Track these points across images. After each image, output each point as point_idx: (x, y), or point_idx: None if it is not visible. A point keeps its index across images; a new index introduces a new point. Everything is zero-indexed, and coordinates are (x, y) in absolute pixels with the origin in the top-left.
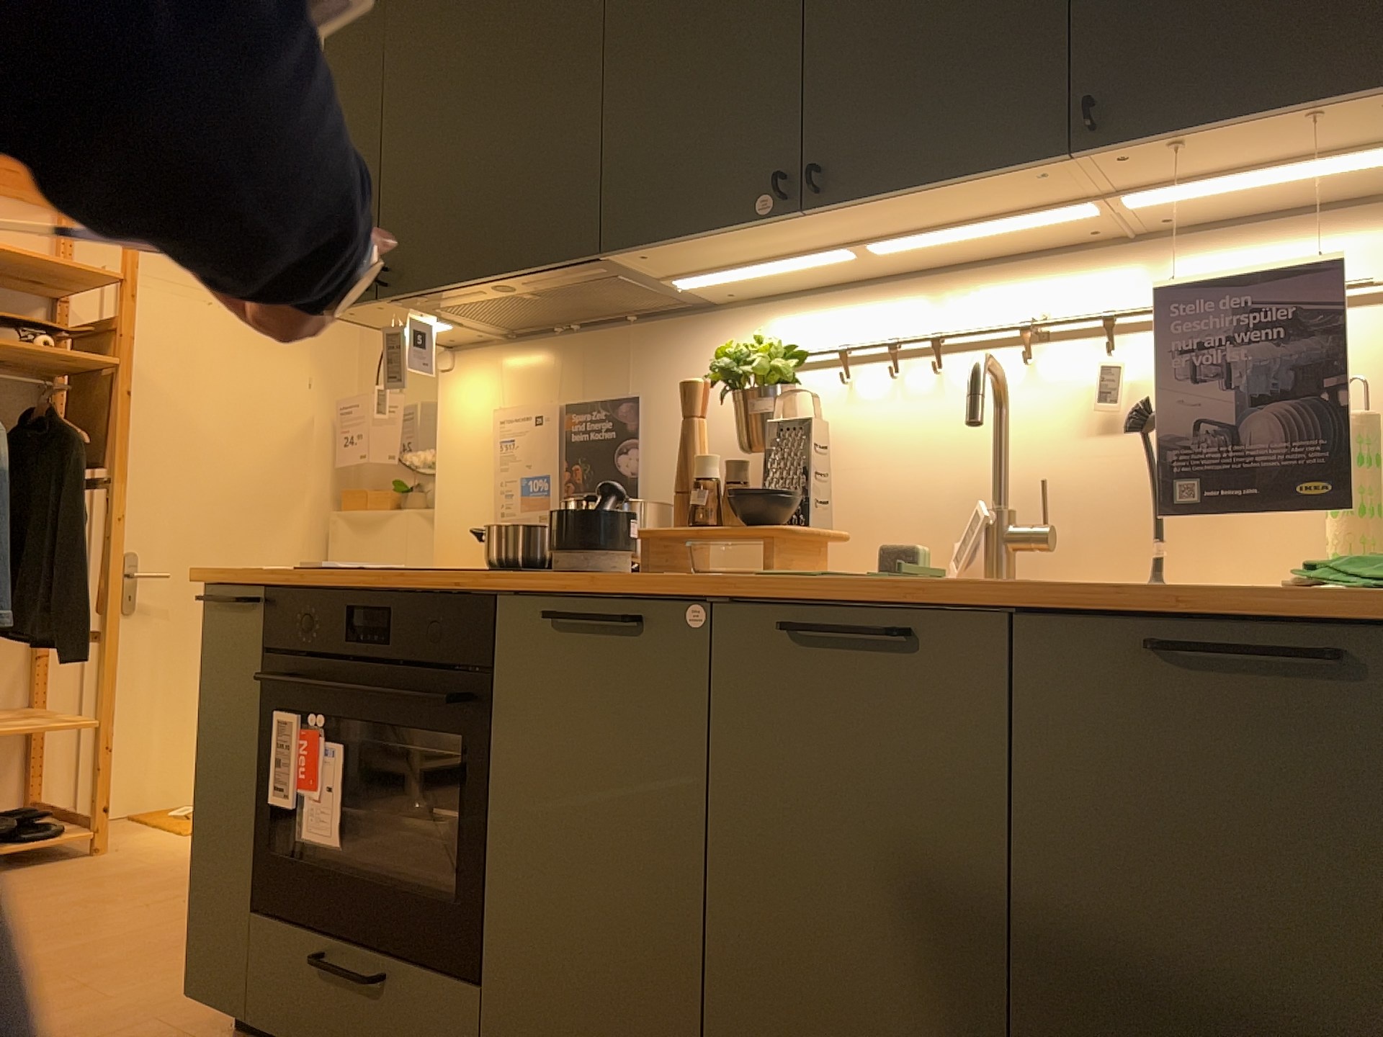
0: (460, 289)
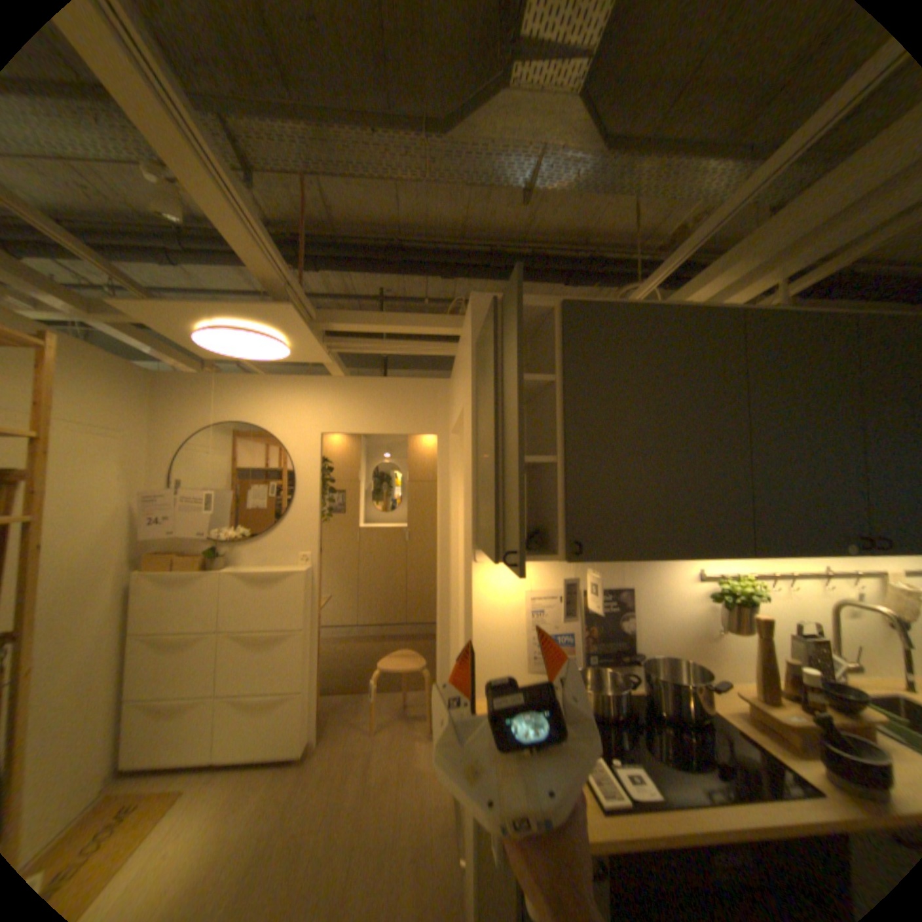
0: (633, 559)
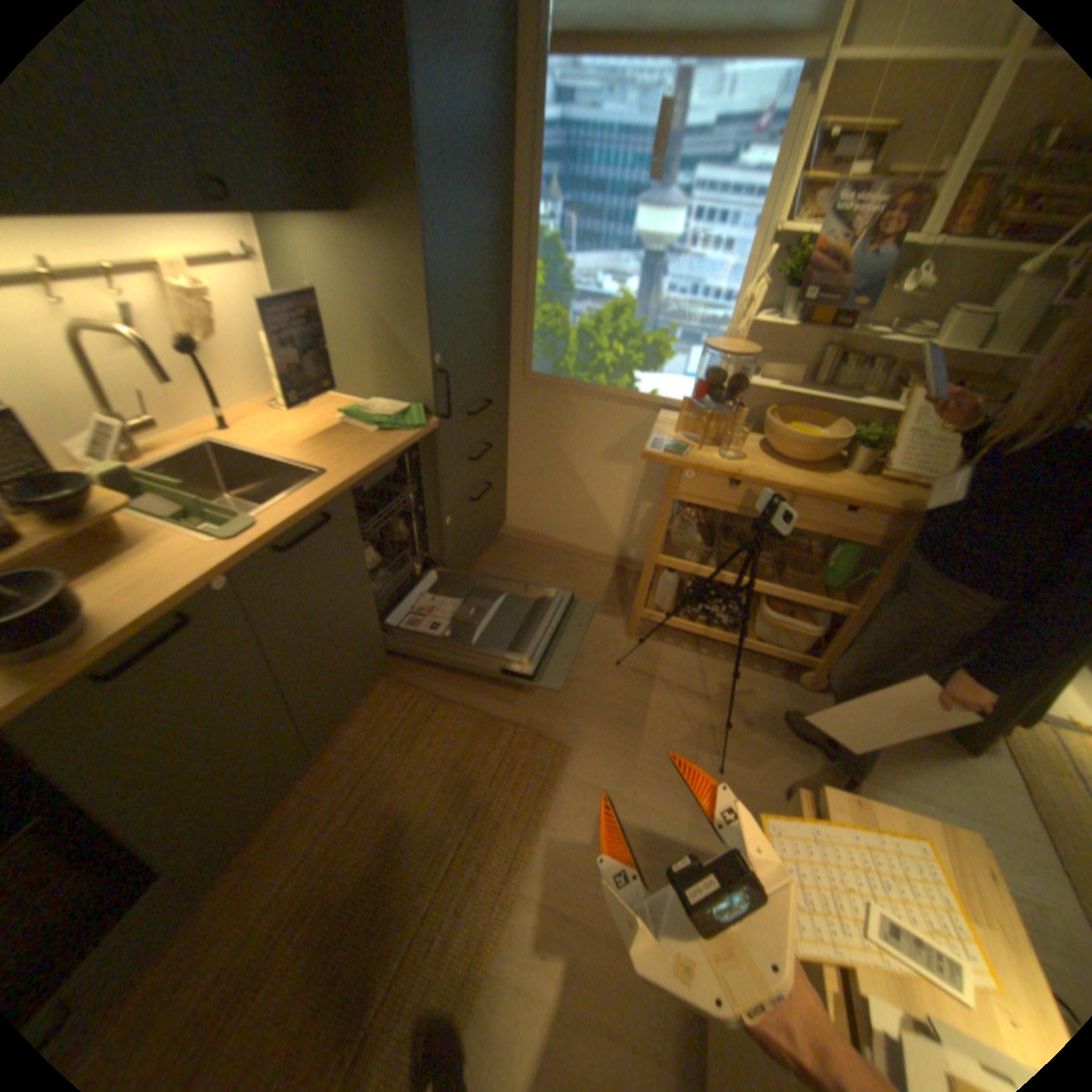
0: None
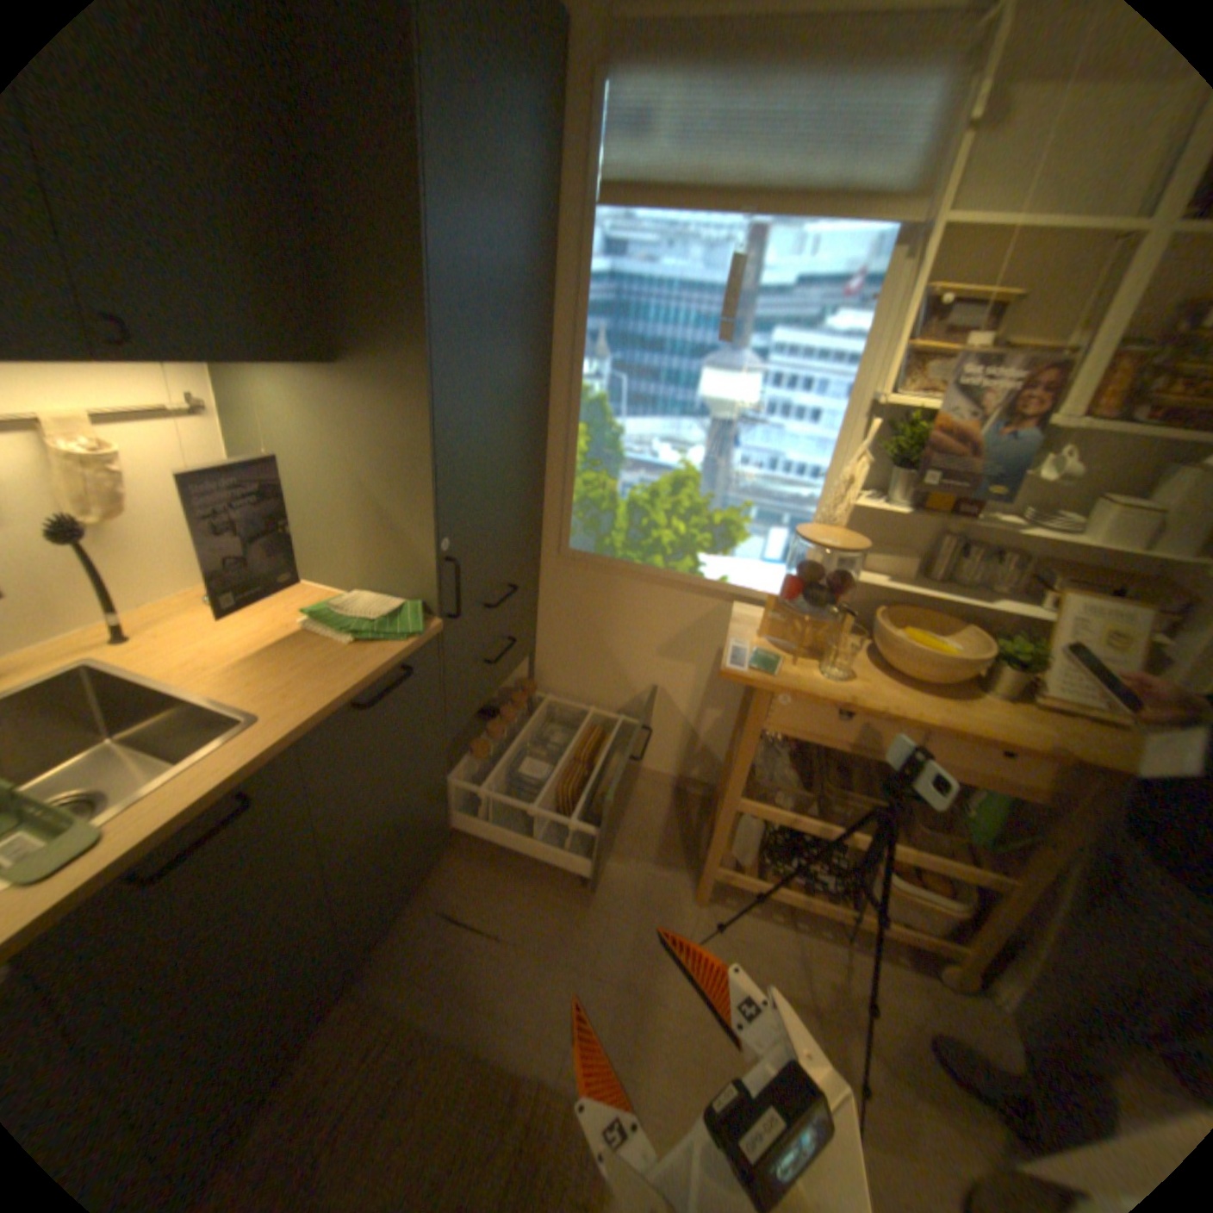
0: None
